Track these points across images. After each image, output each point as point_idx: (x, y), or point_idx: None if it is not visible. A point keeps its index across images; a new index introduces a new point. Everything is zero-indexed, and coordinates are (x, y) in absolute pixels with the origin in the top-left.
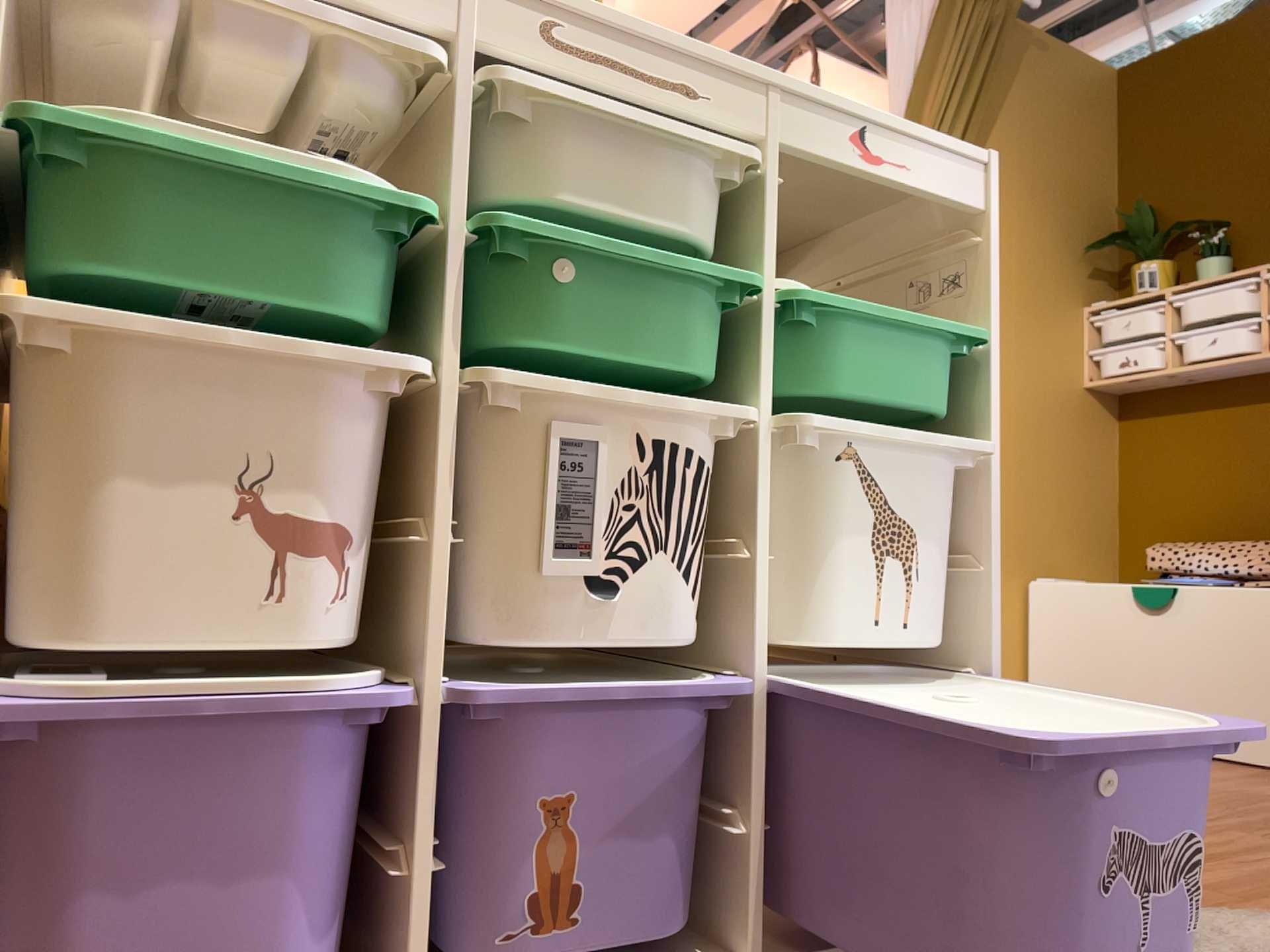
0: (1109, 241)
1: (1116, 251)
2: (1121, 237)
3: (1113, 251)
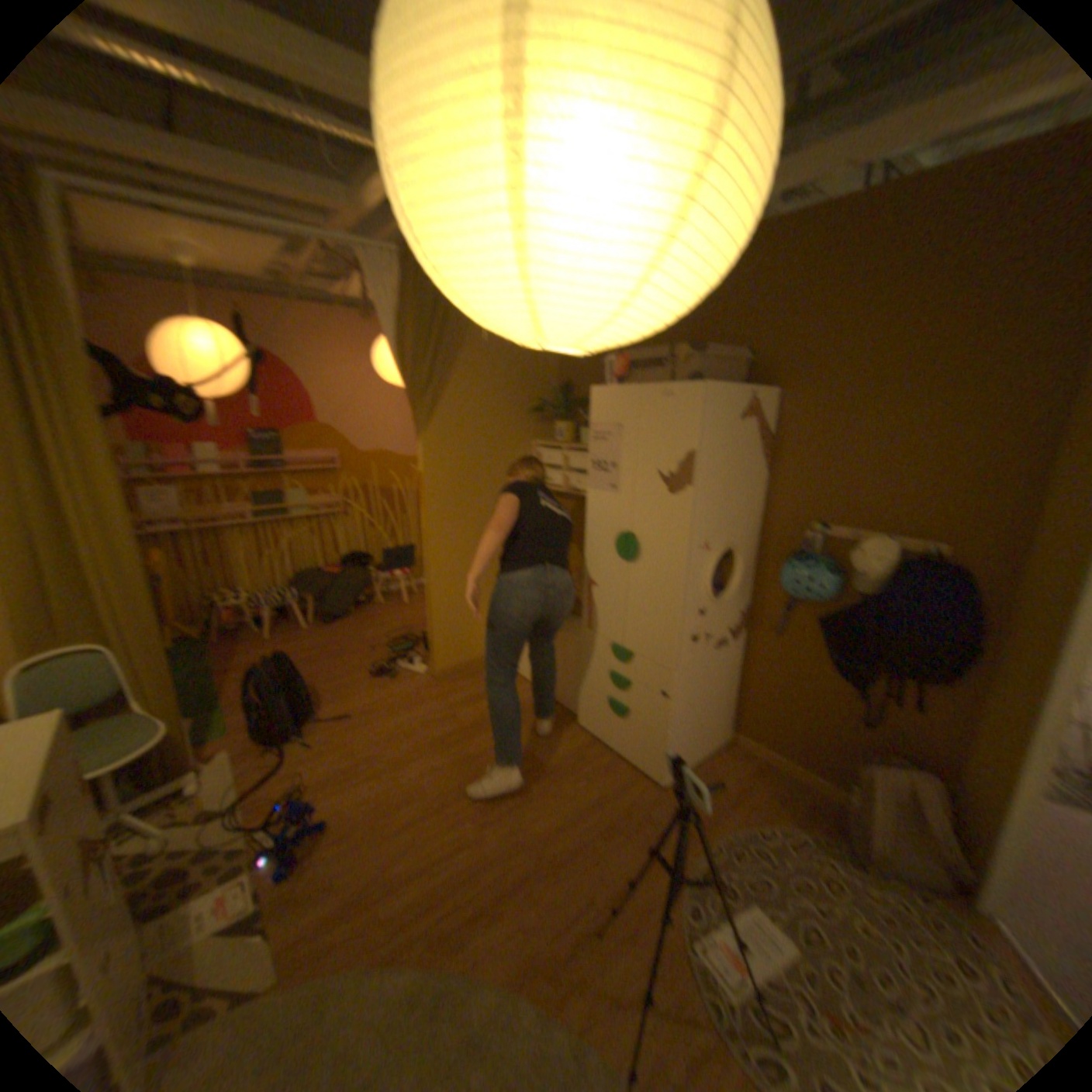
0: (550, 407)
1: (552, 414)
2: (553, 408)
3: (551, 414)
